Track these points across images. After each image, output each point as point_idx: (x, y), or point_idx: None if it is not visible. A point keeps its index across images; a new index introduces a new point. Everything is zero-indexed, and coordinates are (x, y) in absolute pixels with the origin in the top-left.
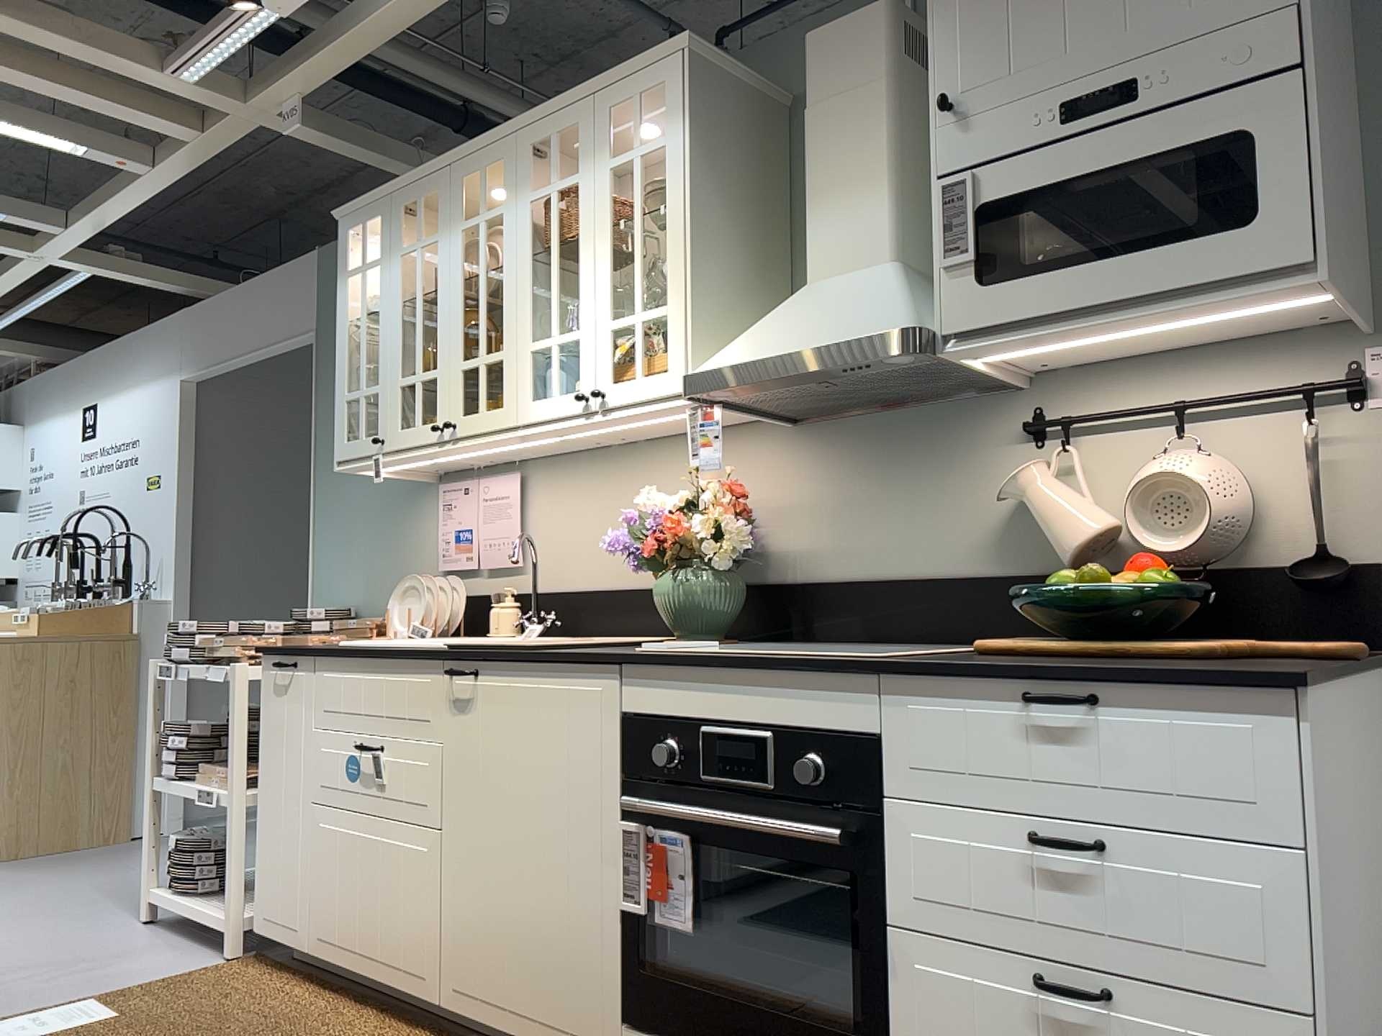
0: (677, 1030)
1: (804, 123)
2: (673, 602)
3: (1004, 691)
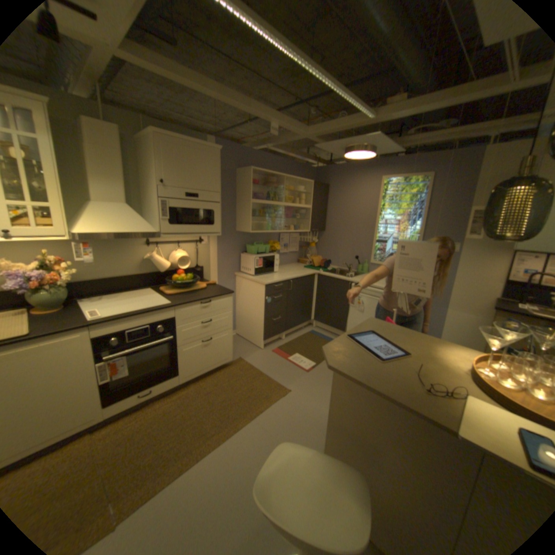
0: (123, 397)
1: (87, 147)
2: (47, 300)
3: (198, 303)
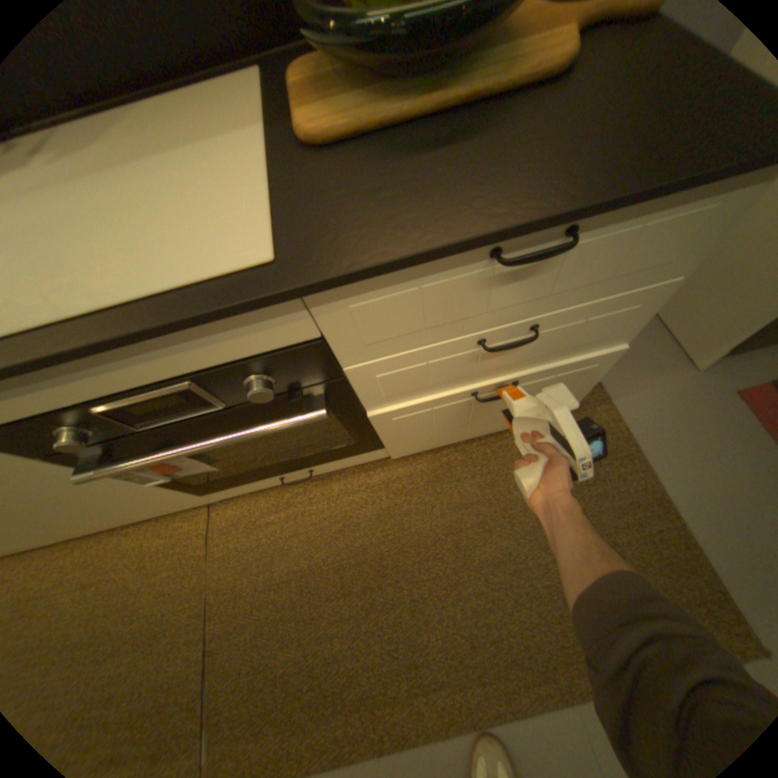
0: (238, 483)
1: None
2: None
3: (465, 255)
